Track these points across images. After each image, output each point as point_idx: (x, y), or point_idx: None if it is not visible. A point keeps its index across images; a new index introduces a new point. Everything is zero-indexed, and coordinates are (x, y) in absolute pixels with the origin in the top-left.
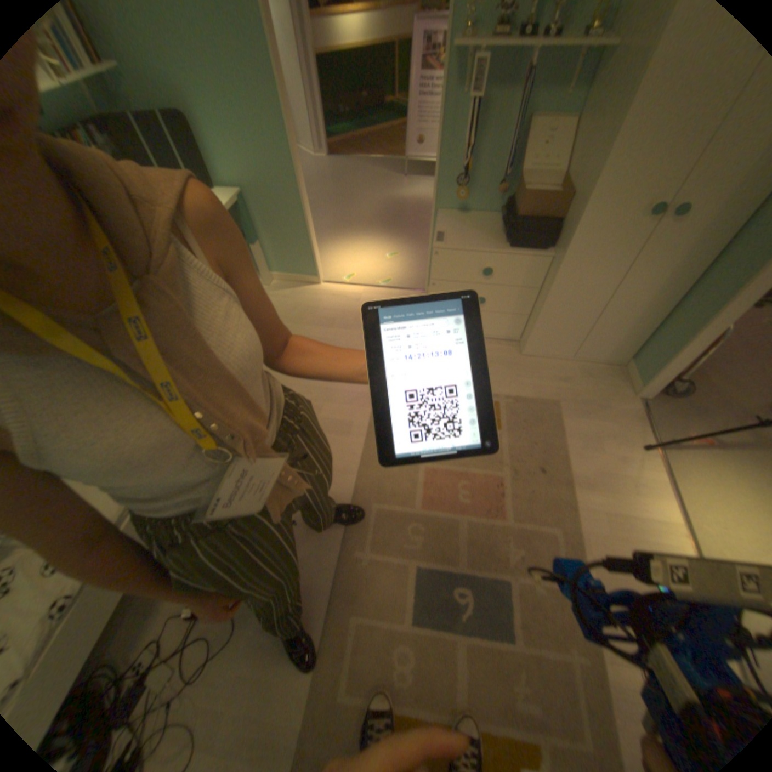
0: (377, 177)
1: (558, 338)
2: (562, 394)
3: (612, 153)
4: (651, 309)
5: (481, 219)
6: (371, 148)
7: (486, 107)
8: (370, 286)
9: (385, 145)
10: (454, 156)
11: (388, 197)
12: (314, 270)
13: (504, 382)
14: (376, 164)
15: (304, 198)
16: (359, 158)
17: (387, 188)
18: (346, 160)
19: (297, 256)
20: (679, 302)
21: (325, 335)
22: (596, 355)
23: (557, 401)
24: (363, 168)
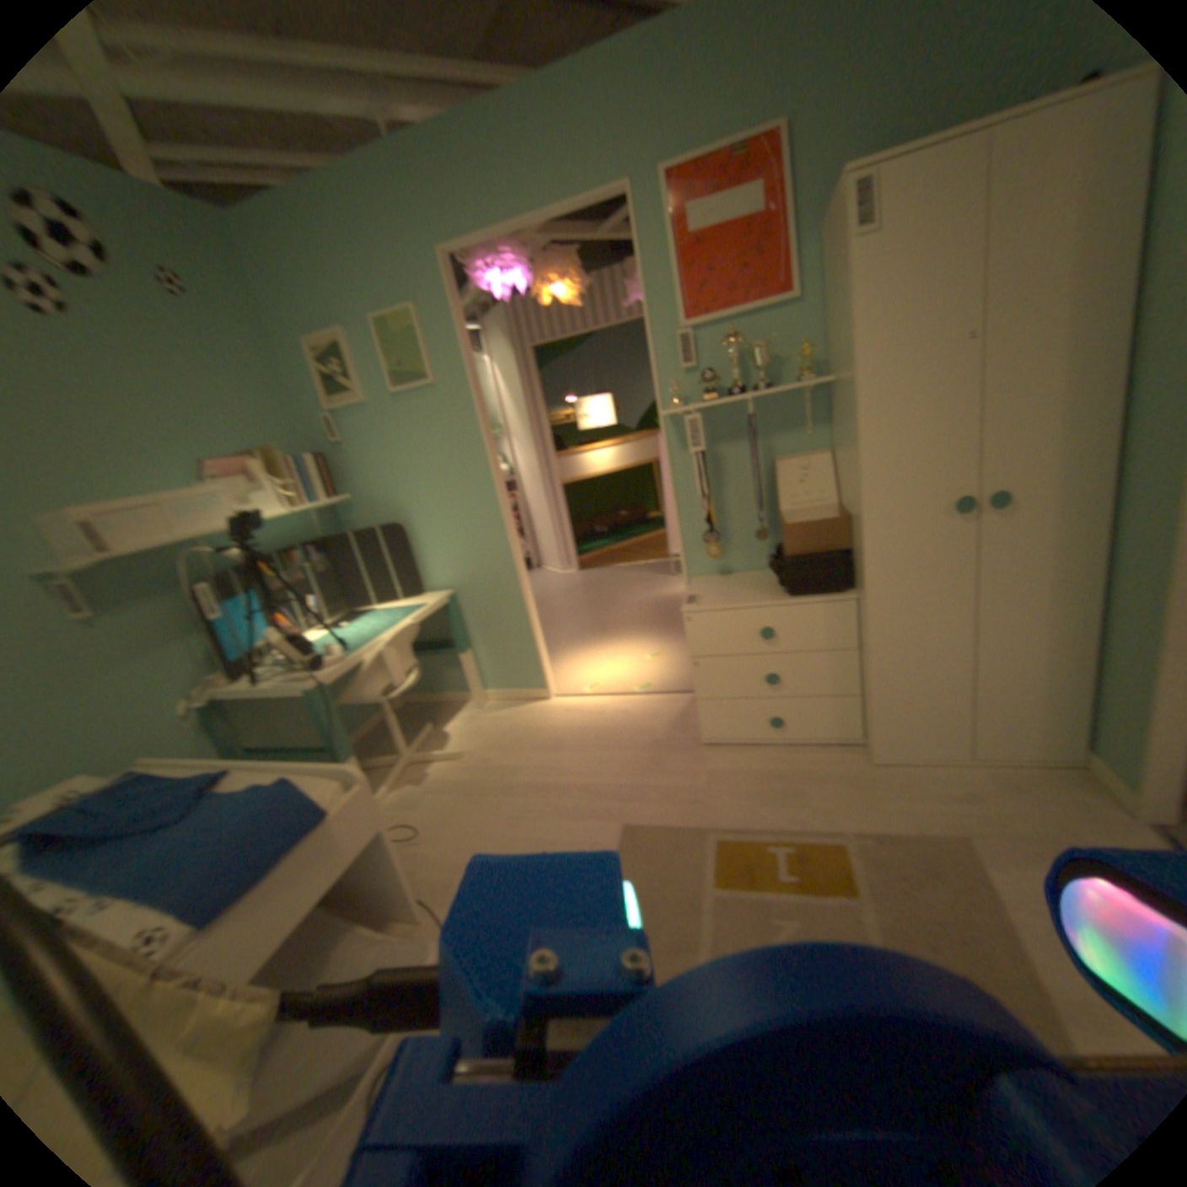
0: (637, 581)
1: (922, 727)
2: (969, 827)
3: (862, 460)
4: (1058, 654)
5: (748, 578)
6: (631, 558)
7: (718, 464)
8: (620, 696)
9: (648, 552)
10: (695, 517)
11: (650, 598)
12: (541, 681)
13: (847, 813)
14: (637, 570)
15: (525, 591)
16: (616, 568)
17: (649, 590)
18: (601, 572)
19: (520, 665)
20: (1100, 635)
21: (548, 764)
22: (1011, 754)
23: (961, 841)
24: (620, 576)
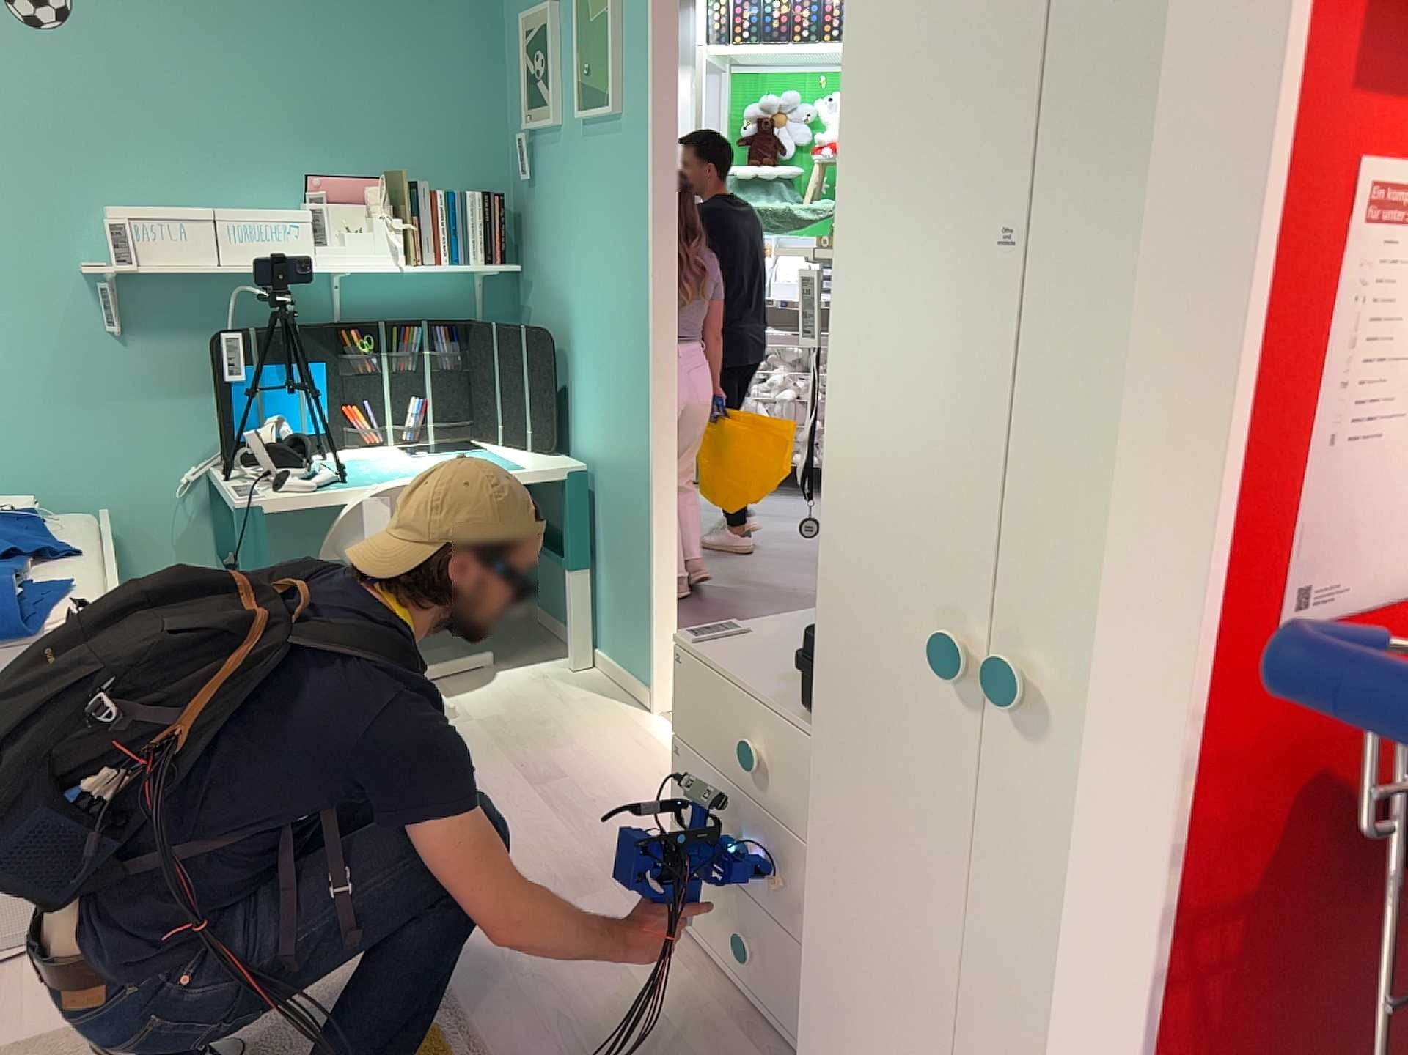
0: None
1: None
2: None
3: (830, 453)
4: None
5: None
6: None
7: None
8: None
9: None
10: None
11: None
12: (649, 675)
13: None
14: None
15: (655, 507)
16: None
17: None
18: None
19: (633, 631)
20: None
21: (498, 791)
22: None
23: None
24: None
